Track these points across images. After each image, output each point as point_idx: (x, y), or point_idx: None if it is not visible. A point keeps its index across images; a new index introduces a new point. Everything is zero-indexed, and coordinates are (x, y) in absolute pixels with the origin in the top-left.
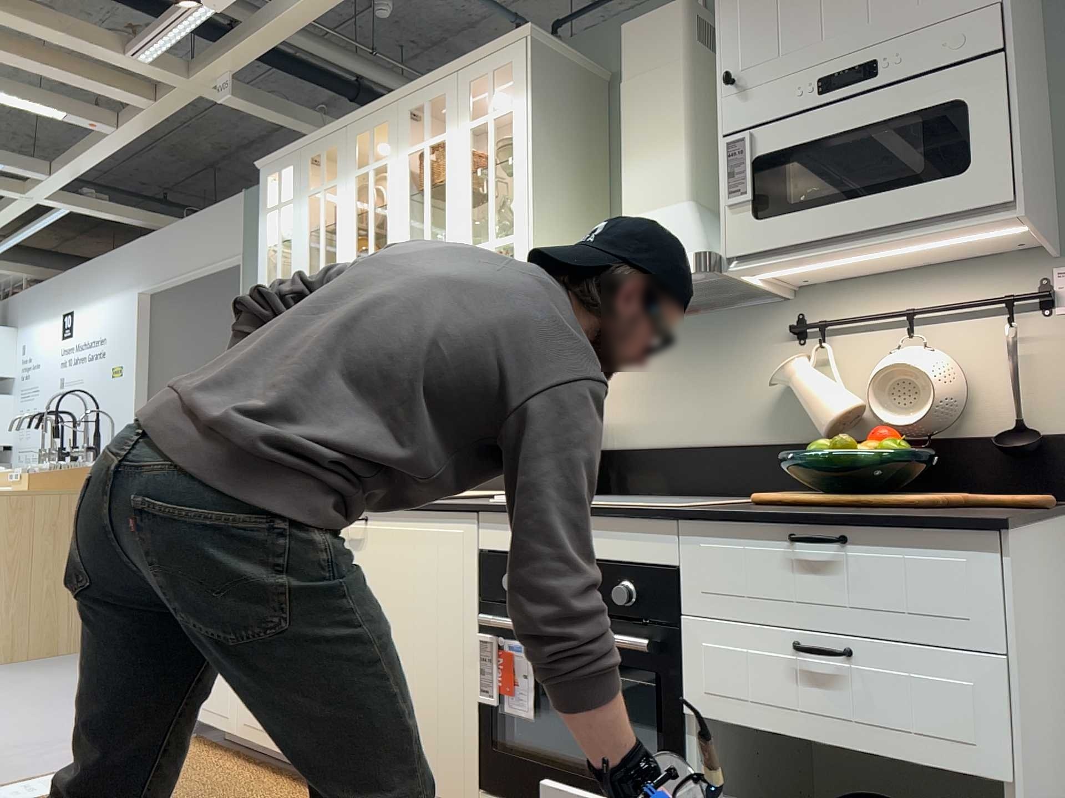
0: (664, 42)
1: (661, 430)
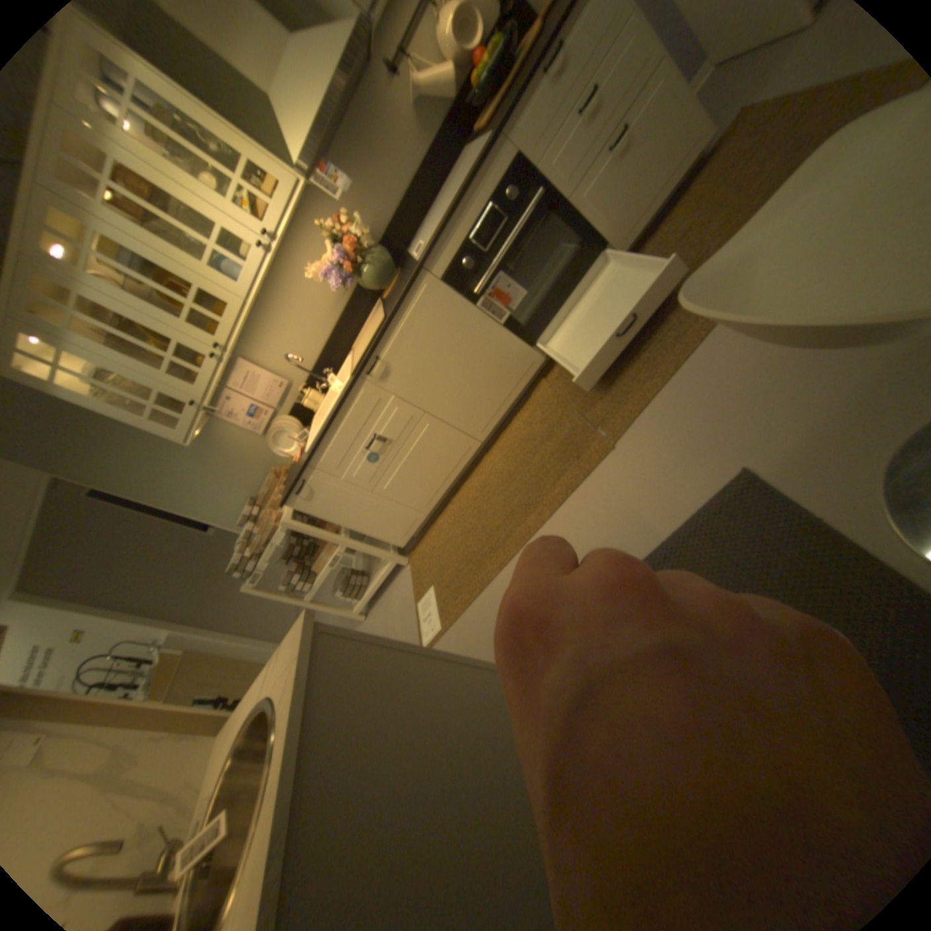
0: None
1: (391, 196)
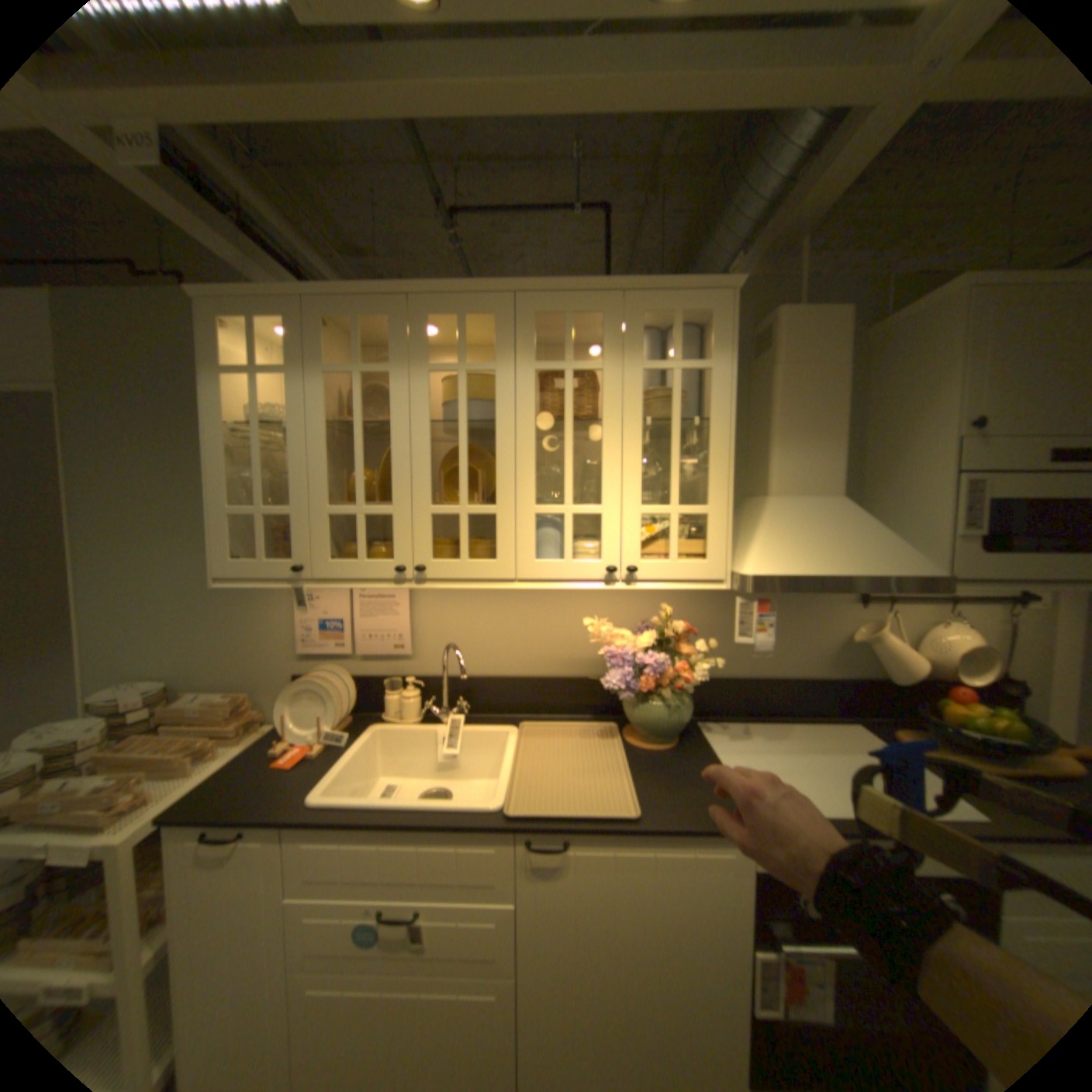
0: (833, 339)
1: (739, 665)
